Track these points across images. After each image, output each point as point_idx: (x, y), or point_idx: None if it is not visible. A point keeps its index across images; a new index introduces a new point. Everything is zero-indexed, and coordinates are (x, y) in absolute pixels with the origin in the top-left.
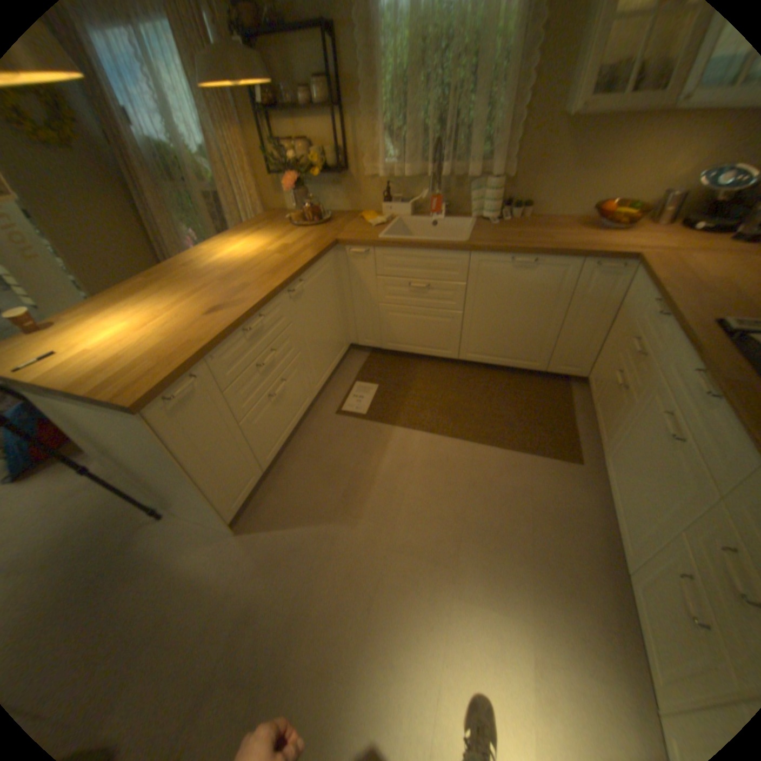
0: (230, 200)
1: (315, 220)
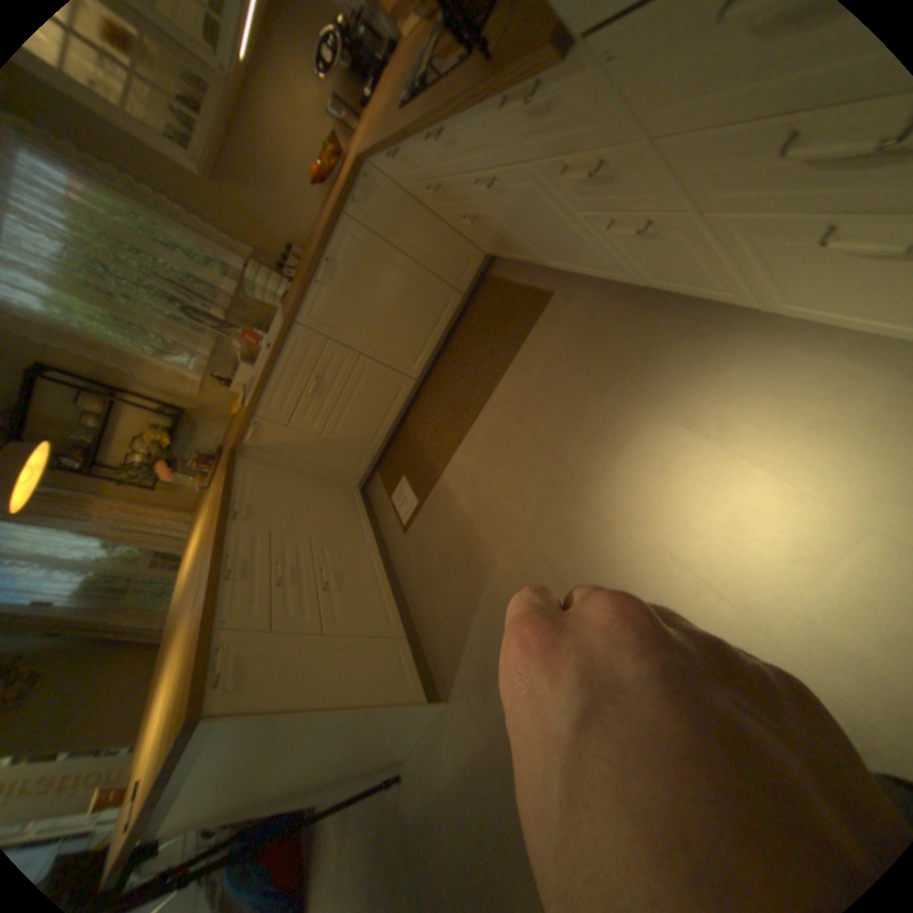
0: (168, 542)
1: (213, 463)
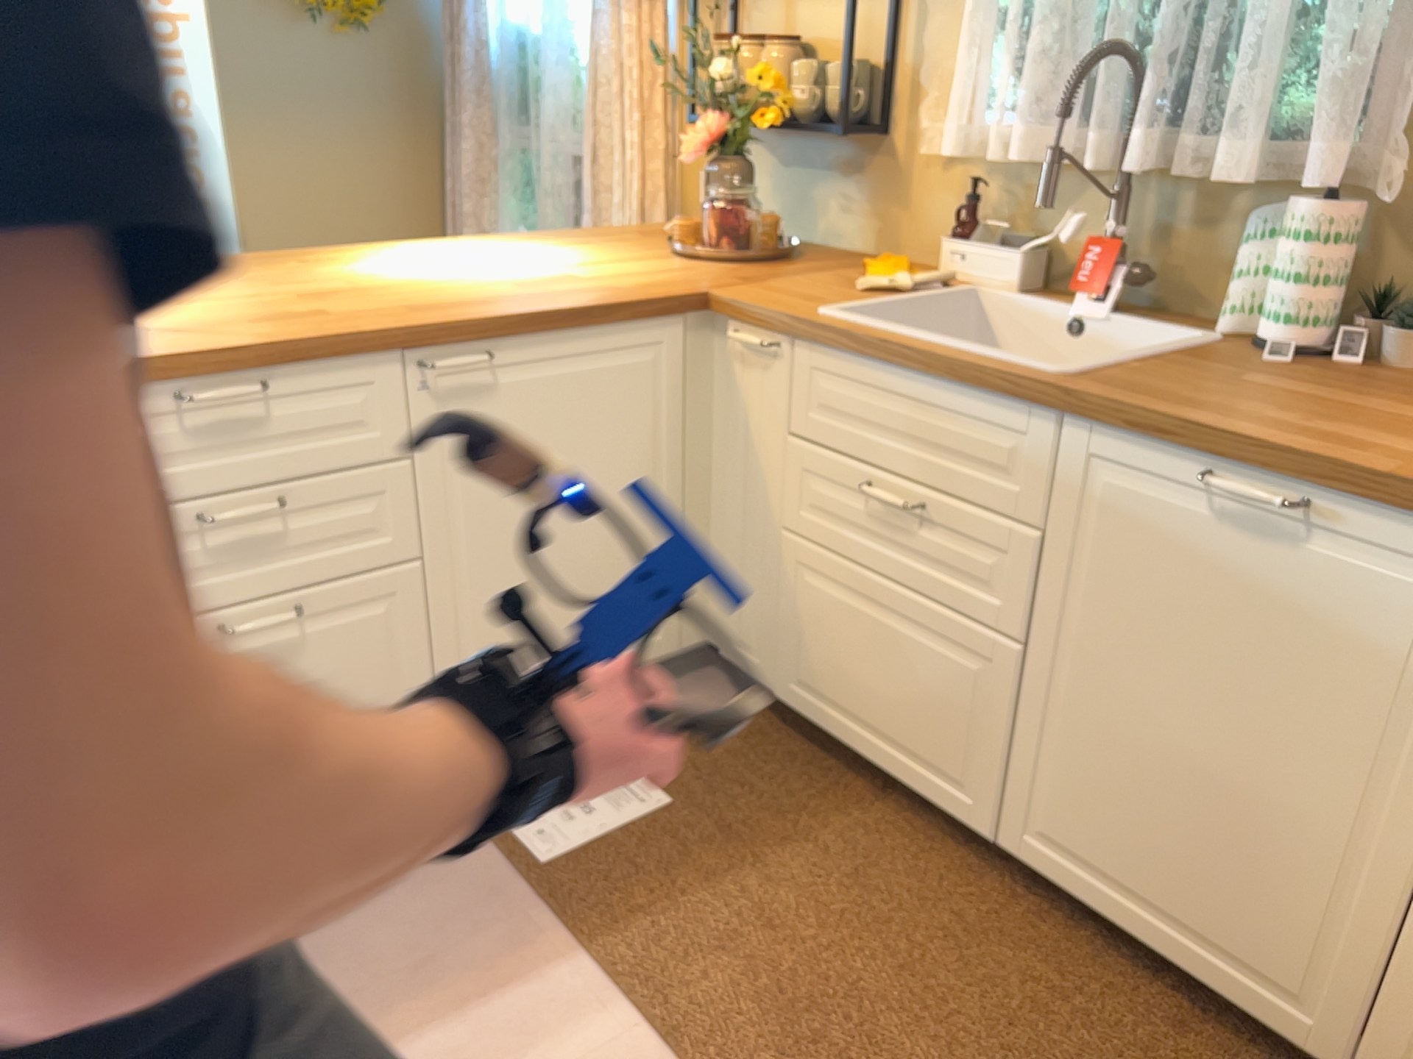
0: (607, 181)
1: (722, 245)
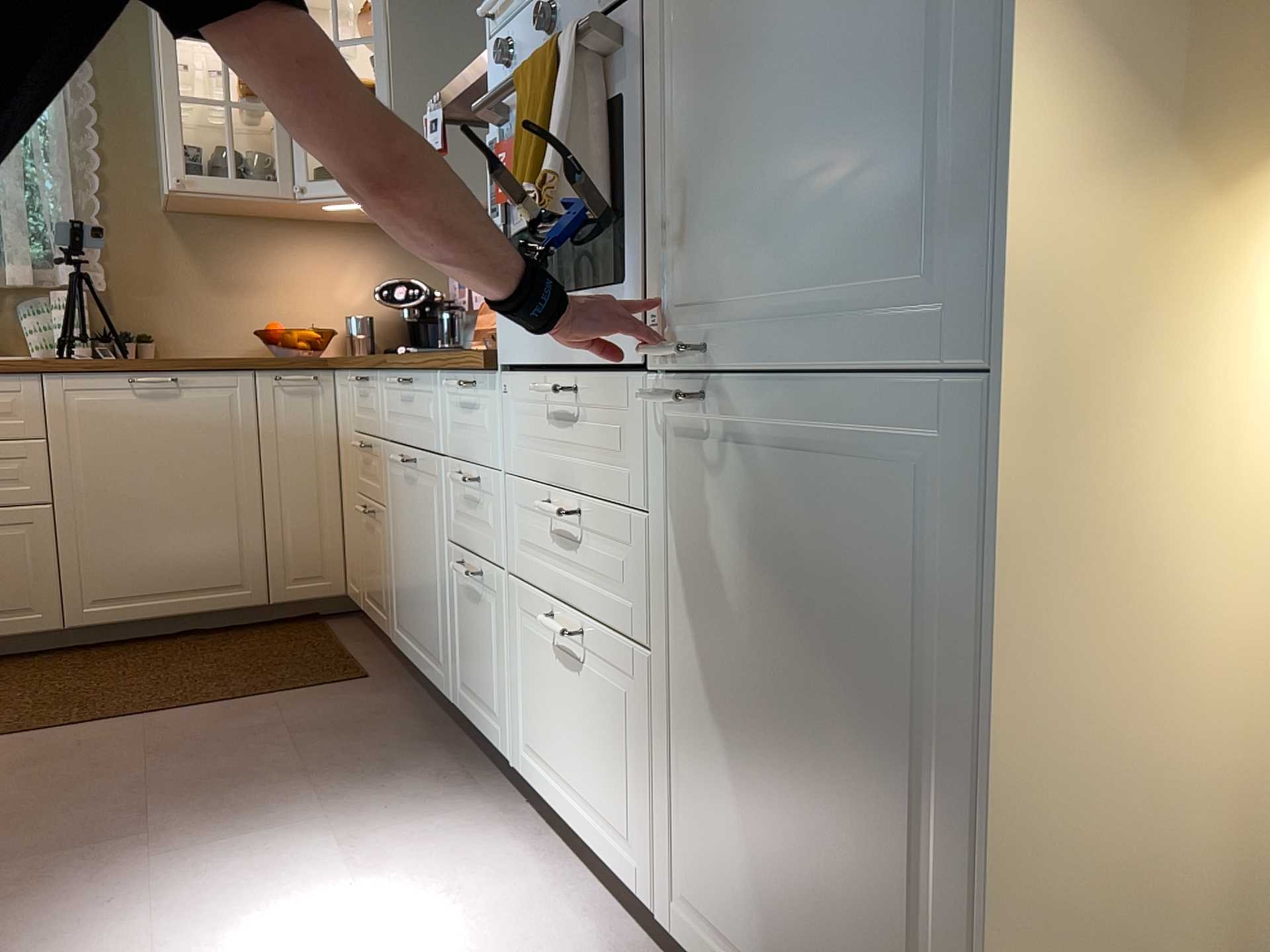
0: None
1: None
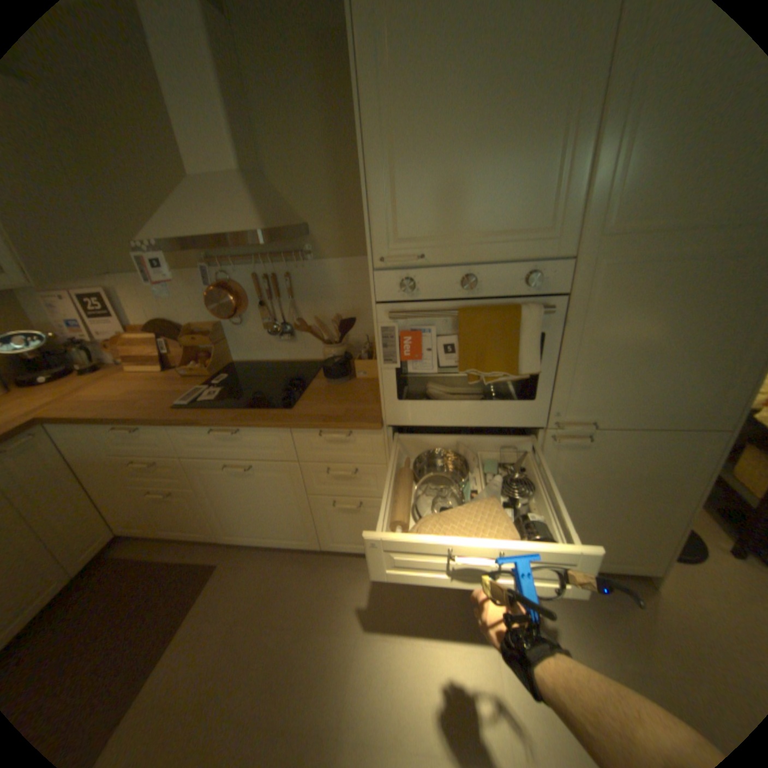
0: None
1: None
